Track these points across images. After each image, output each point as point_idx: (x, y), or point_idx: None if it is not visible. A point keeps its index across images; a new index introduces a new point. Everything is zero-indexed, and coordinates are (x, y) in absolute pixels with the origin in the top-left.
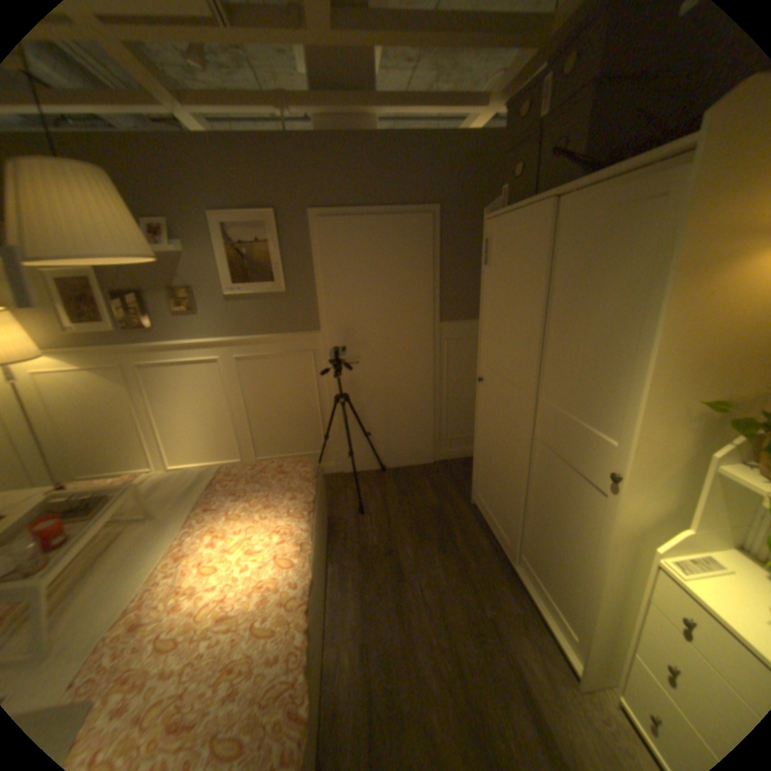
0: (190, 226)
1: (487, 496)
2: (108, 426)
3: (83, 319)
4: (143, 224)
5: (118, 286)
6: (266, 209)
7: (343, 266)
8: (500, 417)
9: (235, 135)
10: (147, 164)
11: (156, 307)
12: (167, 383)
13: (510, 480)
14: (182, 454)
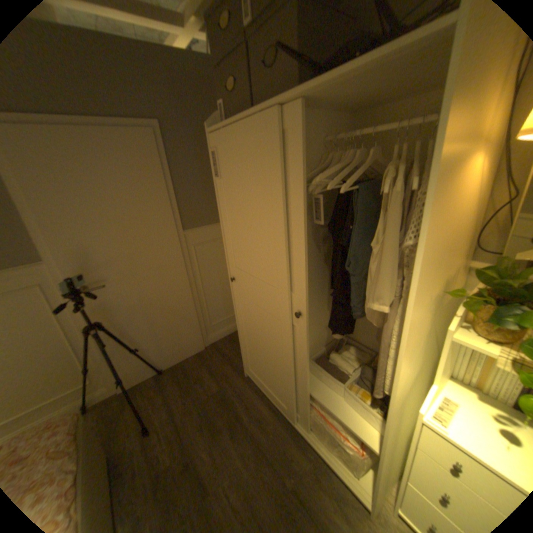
0: None
1: (258, 371)
2: None
3: None
4: None
5: None
6: None
7: (53, 184)
8: (257, 310)
9: None
10: None
11: None
12: None
13: (277, 361)
14: None
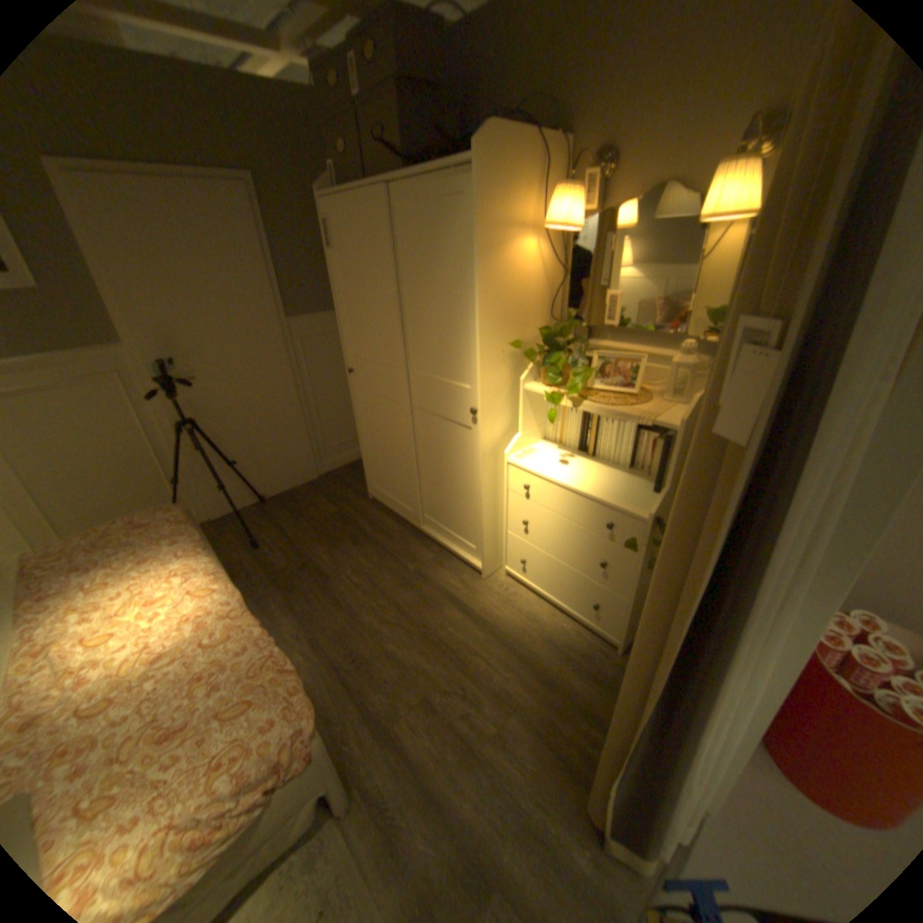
0: None
1: (383, 483)
2: None
3: None
4: None
5: None
6: None
7: (134, 249)
8: (379, 402)
9: None
10: None
11: None
12: None
13: (401, 456)
14: None
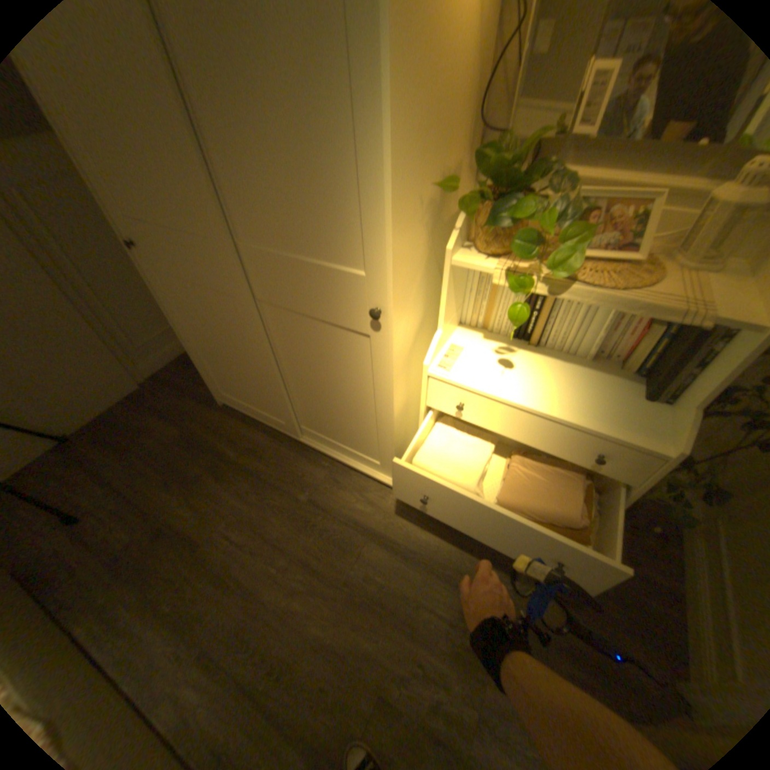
0: None
1: (233, 391)
2: None
3: None
4: None
5: None
6: None
7: None
8: (196, 293)
9: None
10: None
11: None
12: None
13: (252, 364)
14: None
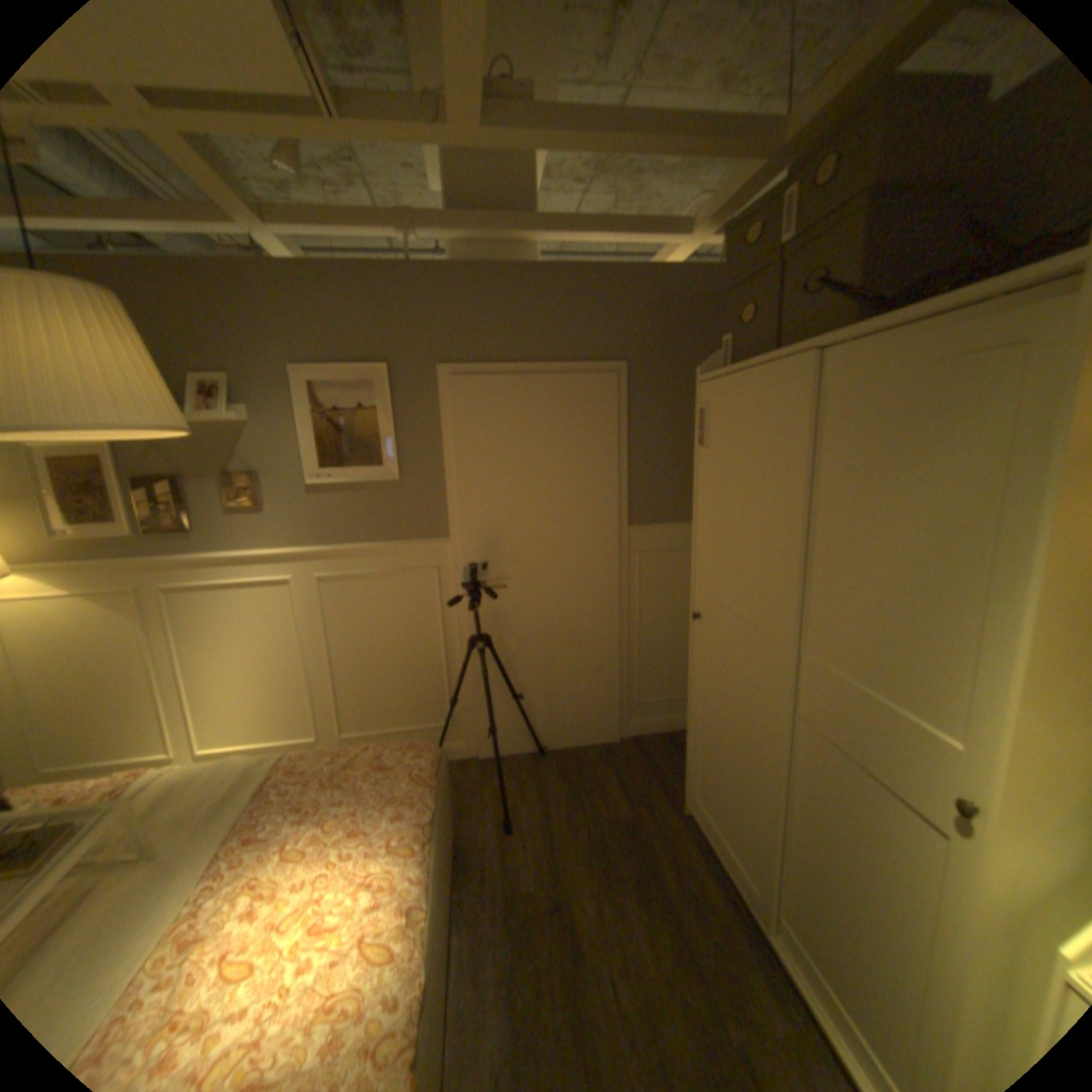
0: (265, 385)
1: (714, 806)
2: (109, 684)
3: (88, 518)
4: (194, 381)
5: (147, 470)
6: (377, 364)
7: (487, 445)
8: (733, 679)
9: (339, 264)
10: (209, 300)
11: (204, 501)
12: (210, 616)
13: (756, 785)
14: (225, 729)
